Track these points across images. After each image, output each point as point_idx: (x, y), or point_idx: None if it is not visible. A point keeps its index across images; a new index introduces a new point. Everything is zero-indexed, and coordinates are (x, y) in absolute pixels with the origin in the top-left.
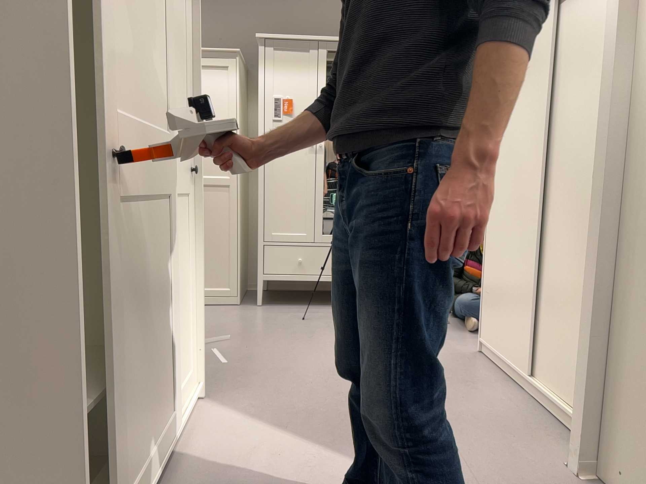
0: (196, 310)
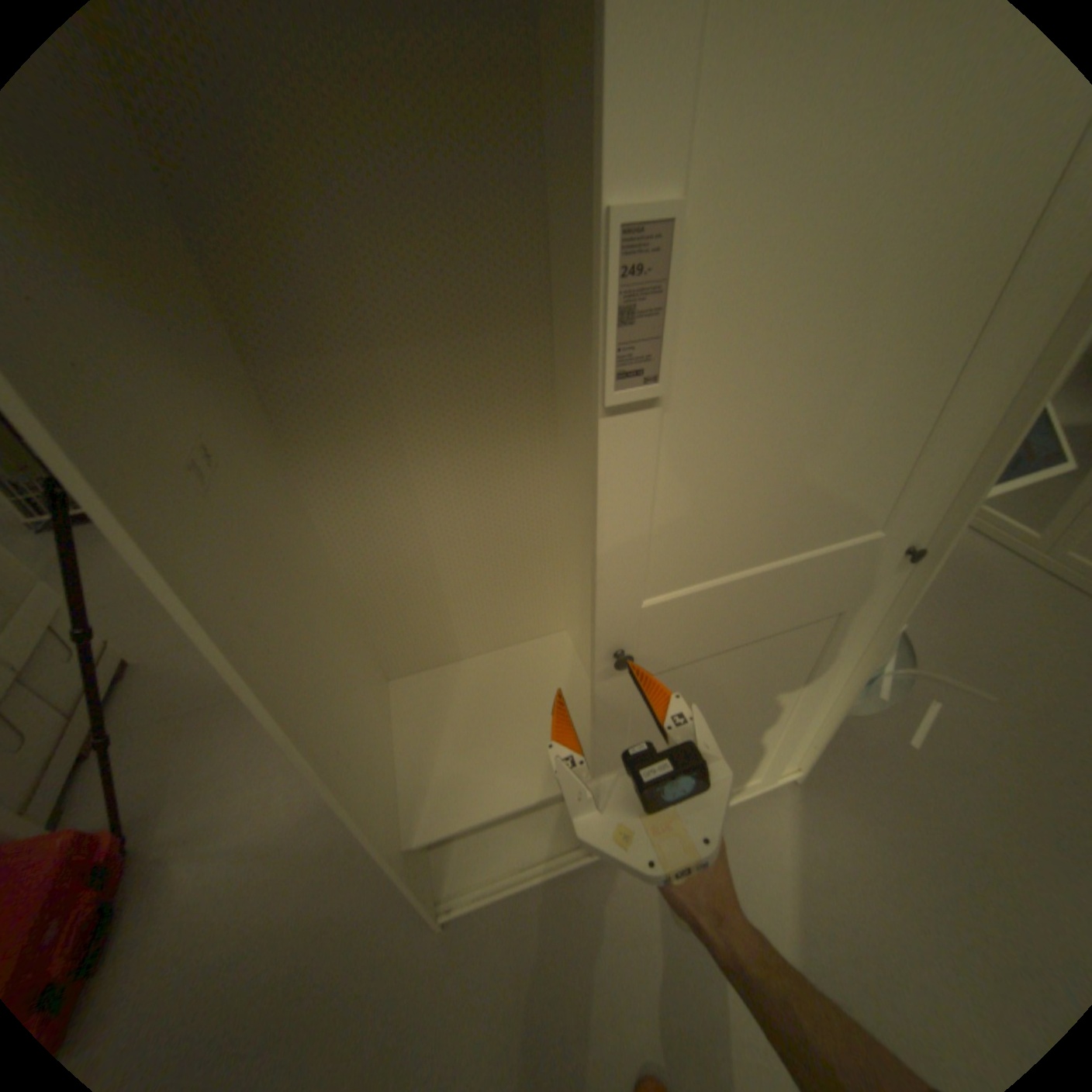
0: (834, 712)
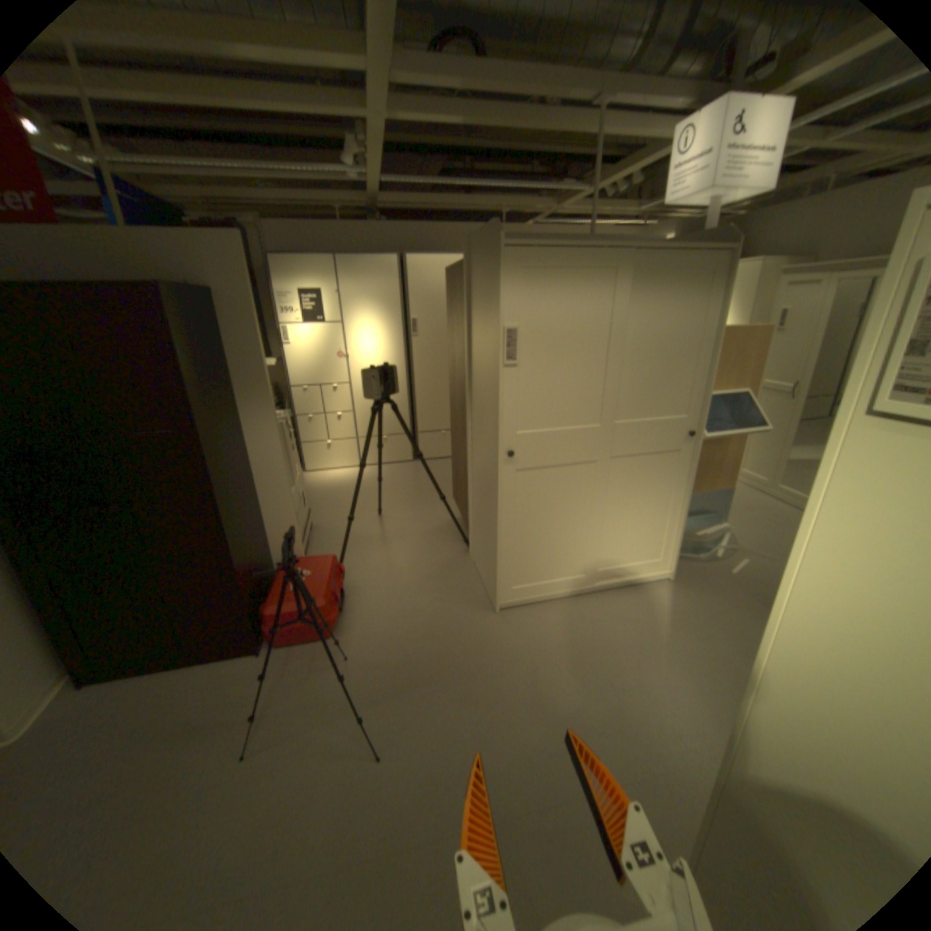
0: (680, 525)
